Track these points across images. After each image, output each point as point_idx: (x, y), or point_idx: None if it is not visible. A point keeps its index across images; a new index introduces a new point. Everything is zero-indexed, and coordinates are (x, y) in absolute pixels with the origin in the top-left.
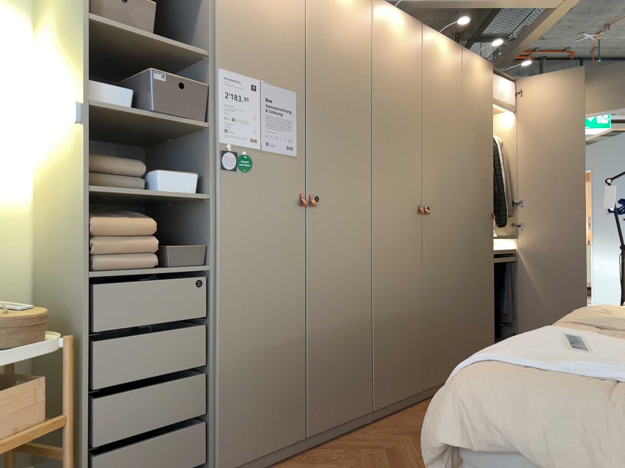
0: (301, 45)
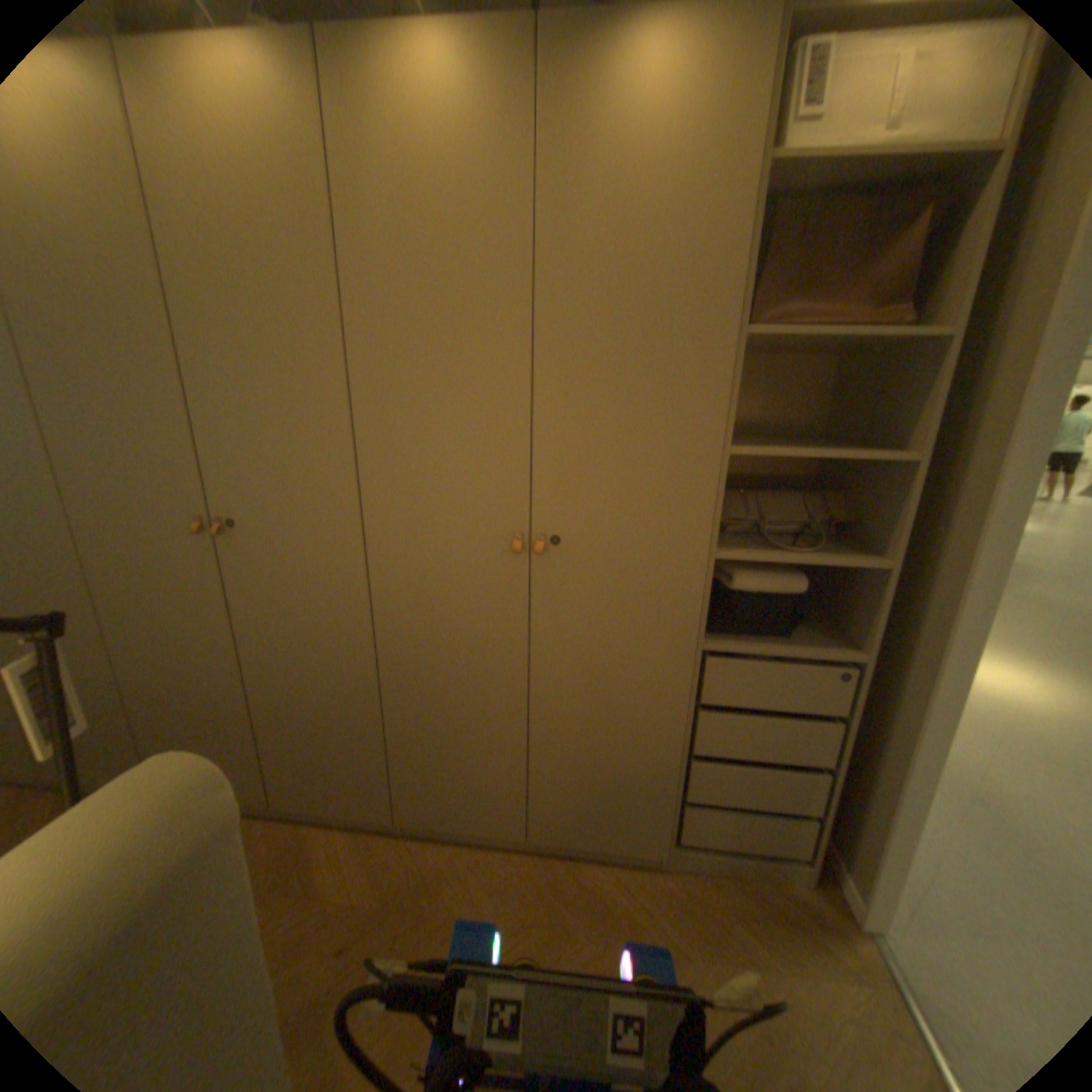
0: None
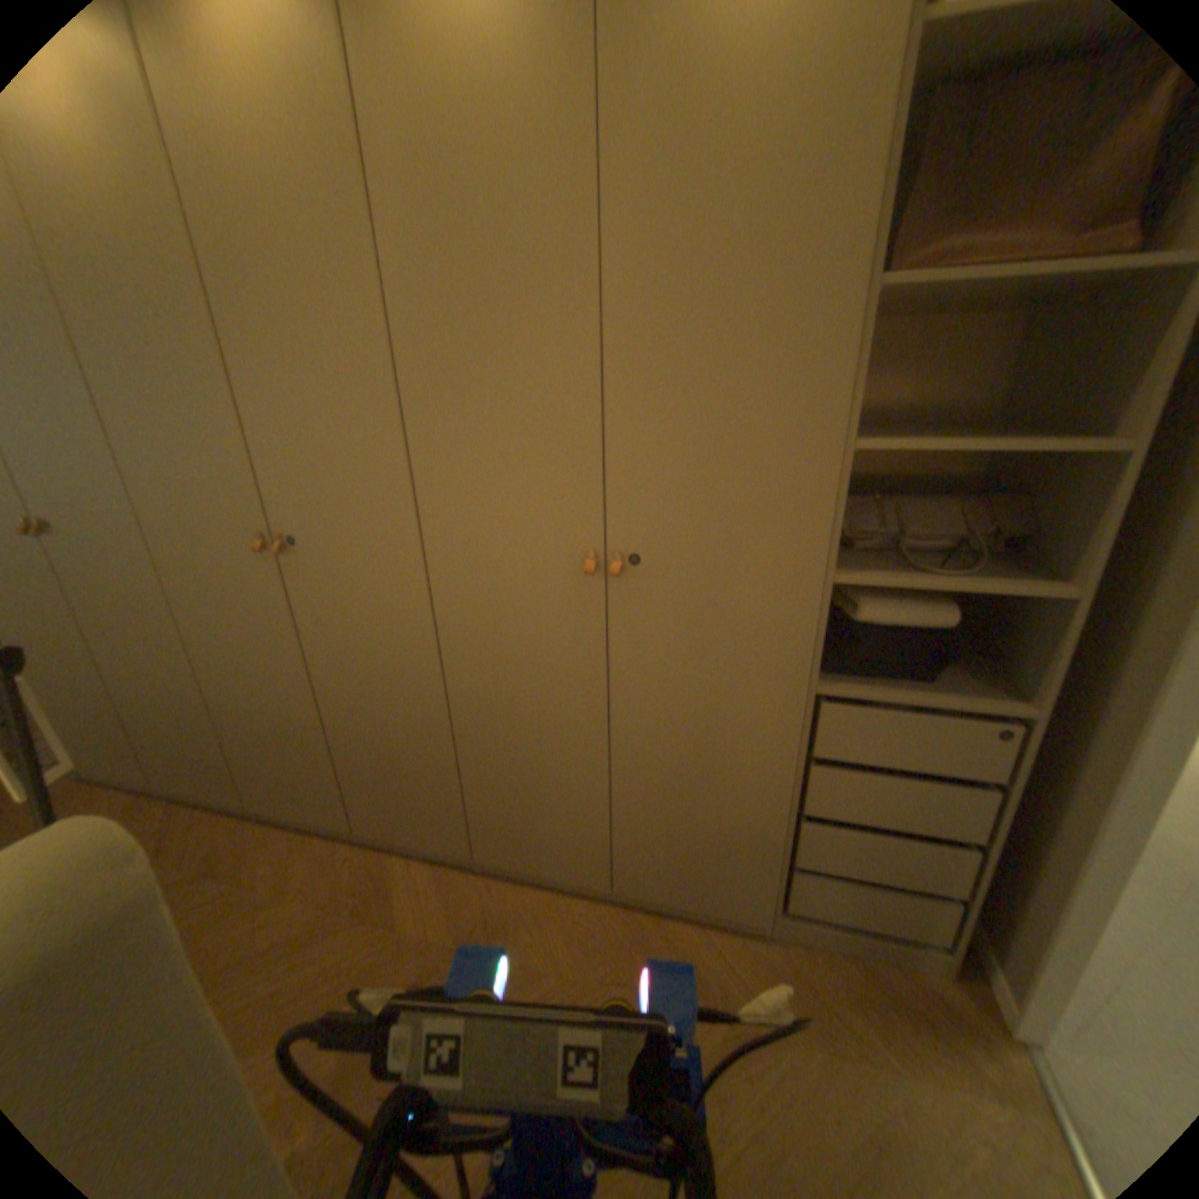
0: None
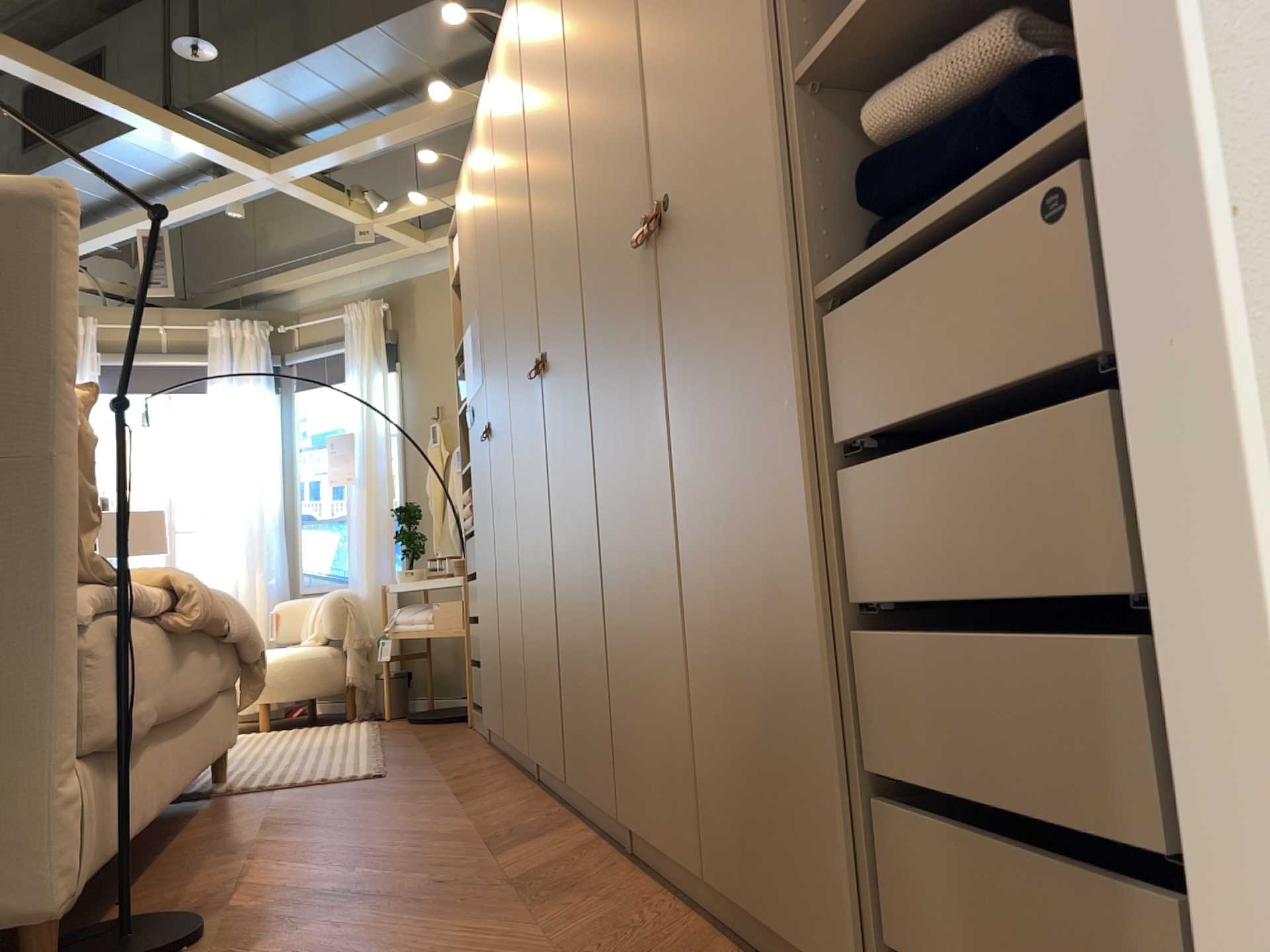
0: (477, 247)
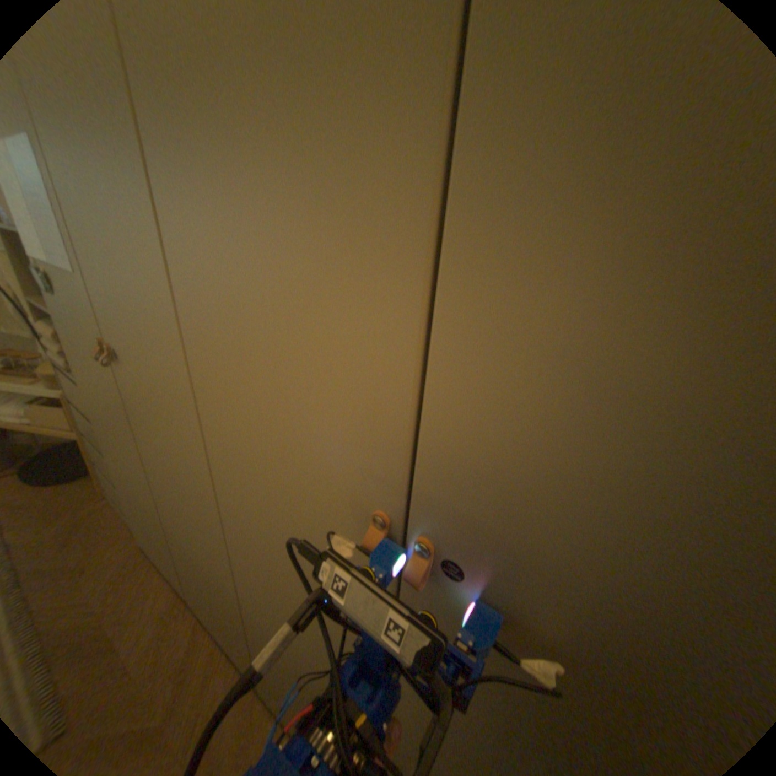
0: None
